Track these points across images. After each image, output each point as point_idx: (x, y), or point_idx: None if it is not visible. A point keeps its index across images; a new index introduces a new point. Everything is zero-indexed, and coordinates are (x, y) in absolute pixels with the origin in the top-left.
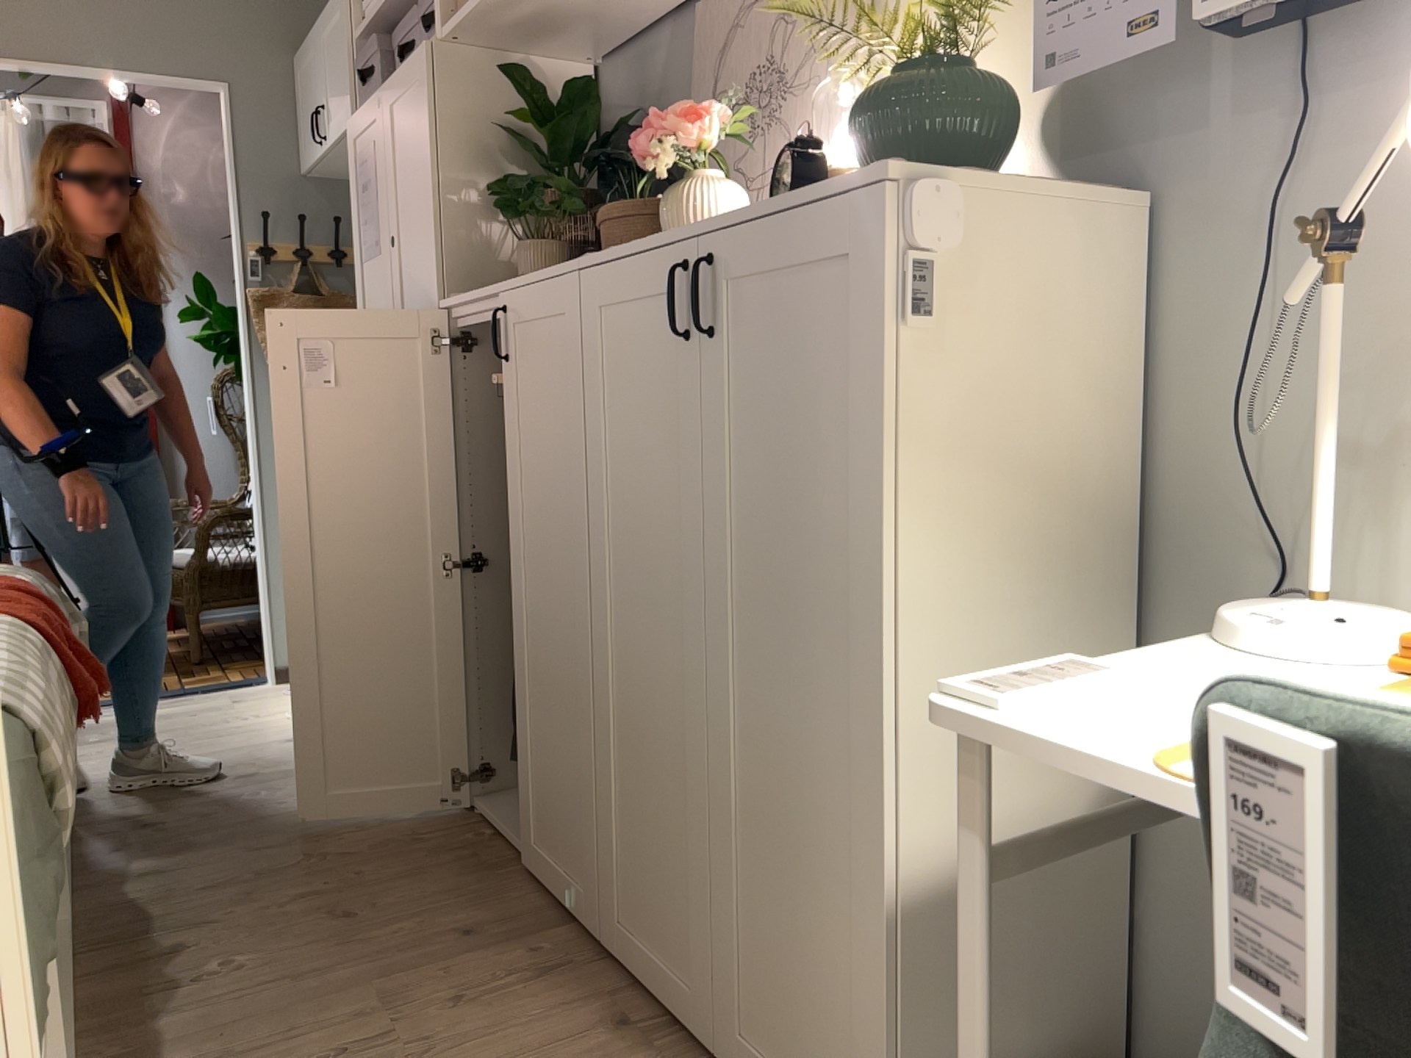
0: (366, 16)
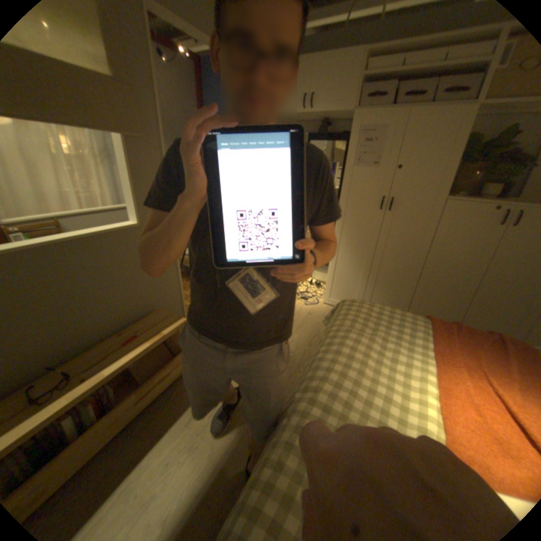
0: (369, 64)
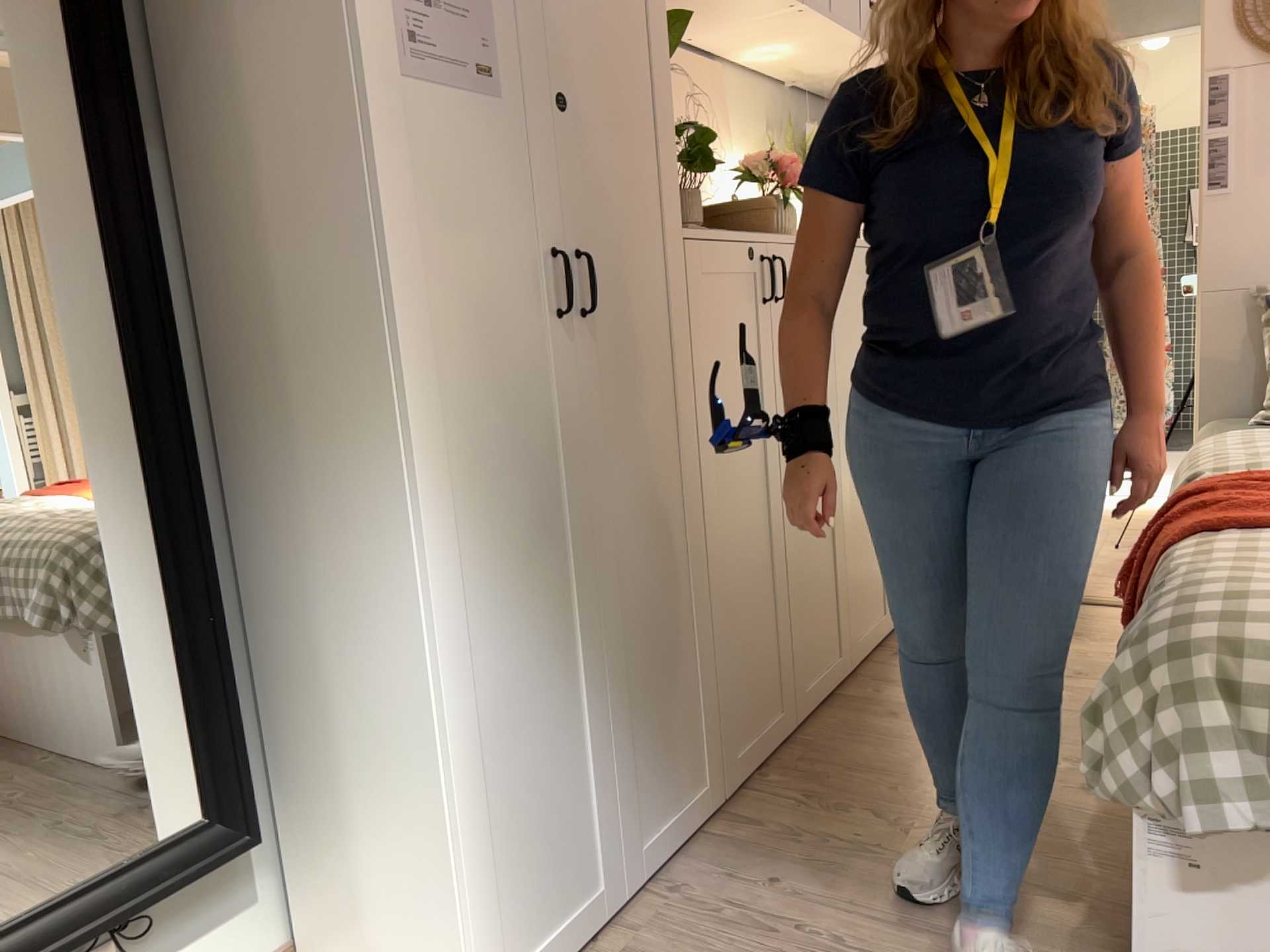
0: None
